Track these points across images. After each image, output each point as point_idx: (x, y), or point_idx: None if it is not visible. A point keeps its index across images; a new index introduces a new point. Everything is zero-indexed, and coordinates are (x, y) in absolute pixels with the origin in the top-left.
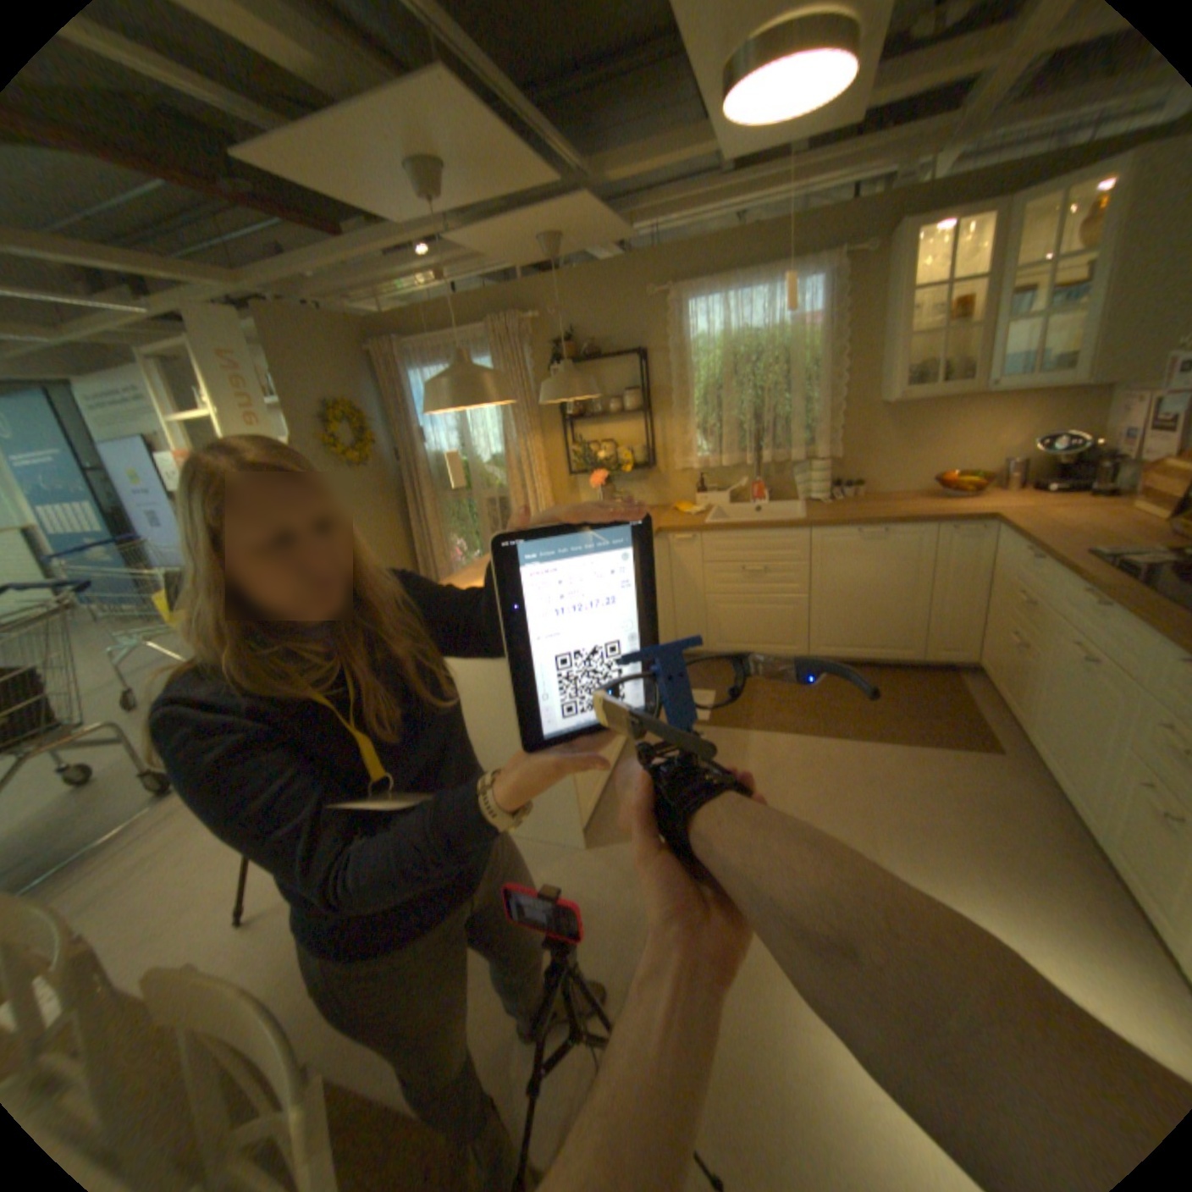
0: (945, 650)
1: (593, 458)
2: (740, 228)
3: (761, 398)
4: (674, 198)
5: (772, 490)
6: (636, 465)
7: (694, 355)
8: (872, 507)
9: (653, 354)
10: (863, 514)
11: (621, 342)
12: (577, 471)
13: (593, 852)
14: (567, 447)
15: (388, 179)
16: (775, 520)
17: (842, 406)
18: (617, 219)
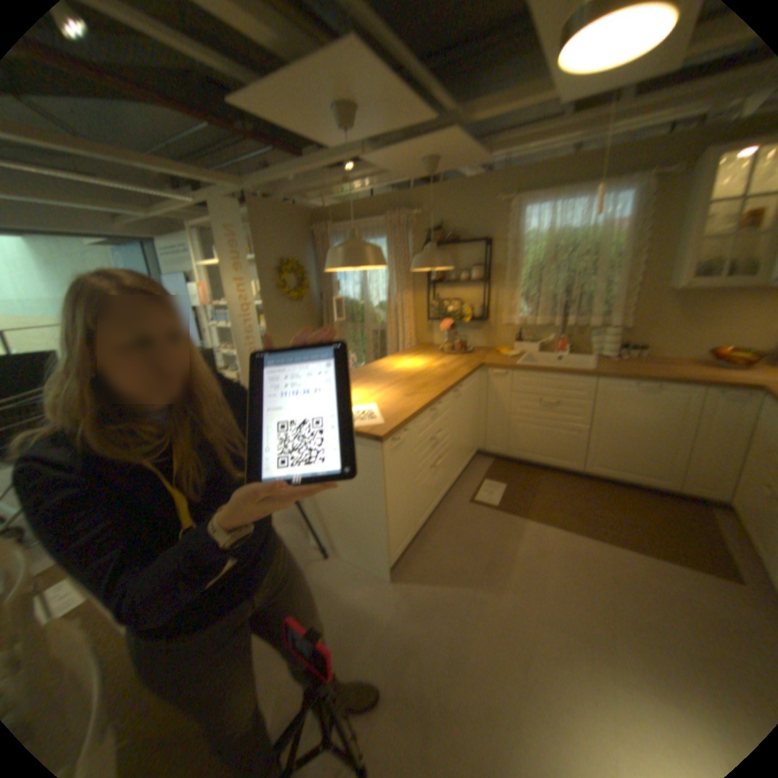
0: (702, 487)
1: (445, 309)
2: (573, 153)
3: (573, 277)
4: (526, 132)
5: (573, 345)
6: (475, 317)
7: (526, 243)
8: (652, 366)
9: (497, 241)
10: (643, 371)
11: (475, 231)
12: (434, 316)
13: (396, 584)
14: (429, 300)
15: (323, 114)
16: (571, 367)
17: (638, 288)
18: (480, 145)
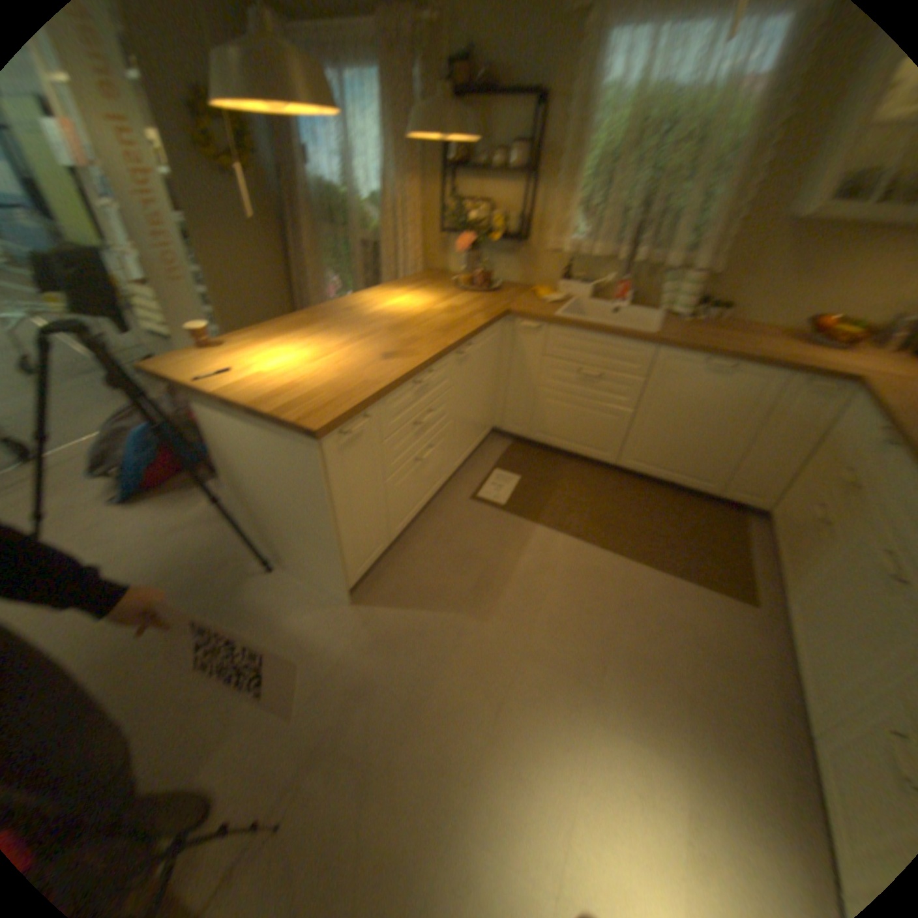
0: (746, 492)
1: (467, 215)
2: None
3: (660, 181)
4: None
5: (638, 292)
6: (511, 234)
7: (601, 107)
8: (732, 335)
9: (557, 97)
10: (720, 342)
11: (526, 73)
12: (452, 227)
13: (358, 607)
14: (445, 198)
15: None
16: (627, 327)
17: (746, 210)
18: None
